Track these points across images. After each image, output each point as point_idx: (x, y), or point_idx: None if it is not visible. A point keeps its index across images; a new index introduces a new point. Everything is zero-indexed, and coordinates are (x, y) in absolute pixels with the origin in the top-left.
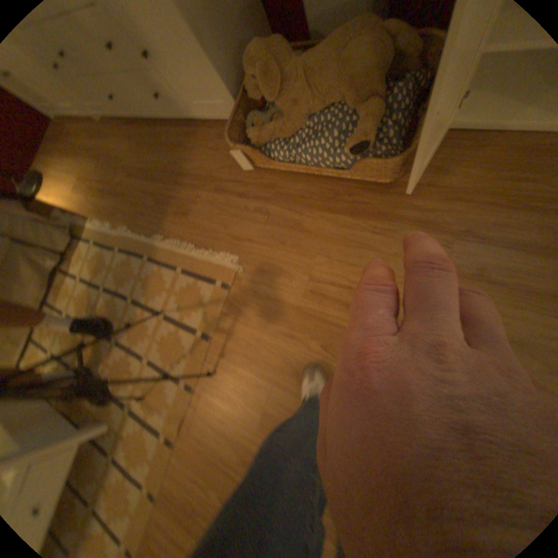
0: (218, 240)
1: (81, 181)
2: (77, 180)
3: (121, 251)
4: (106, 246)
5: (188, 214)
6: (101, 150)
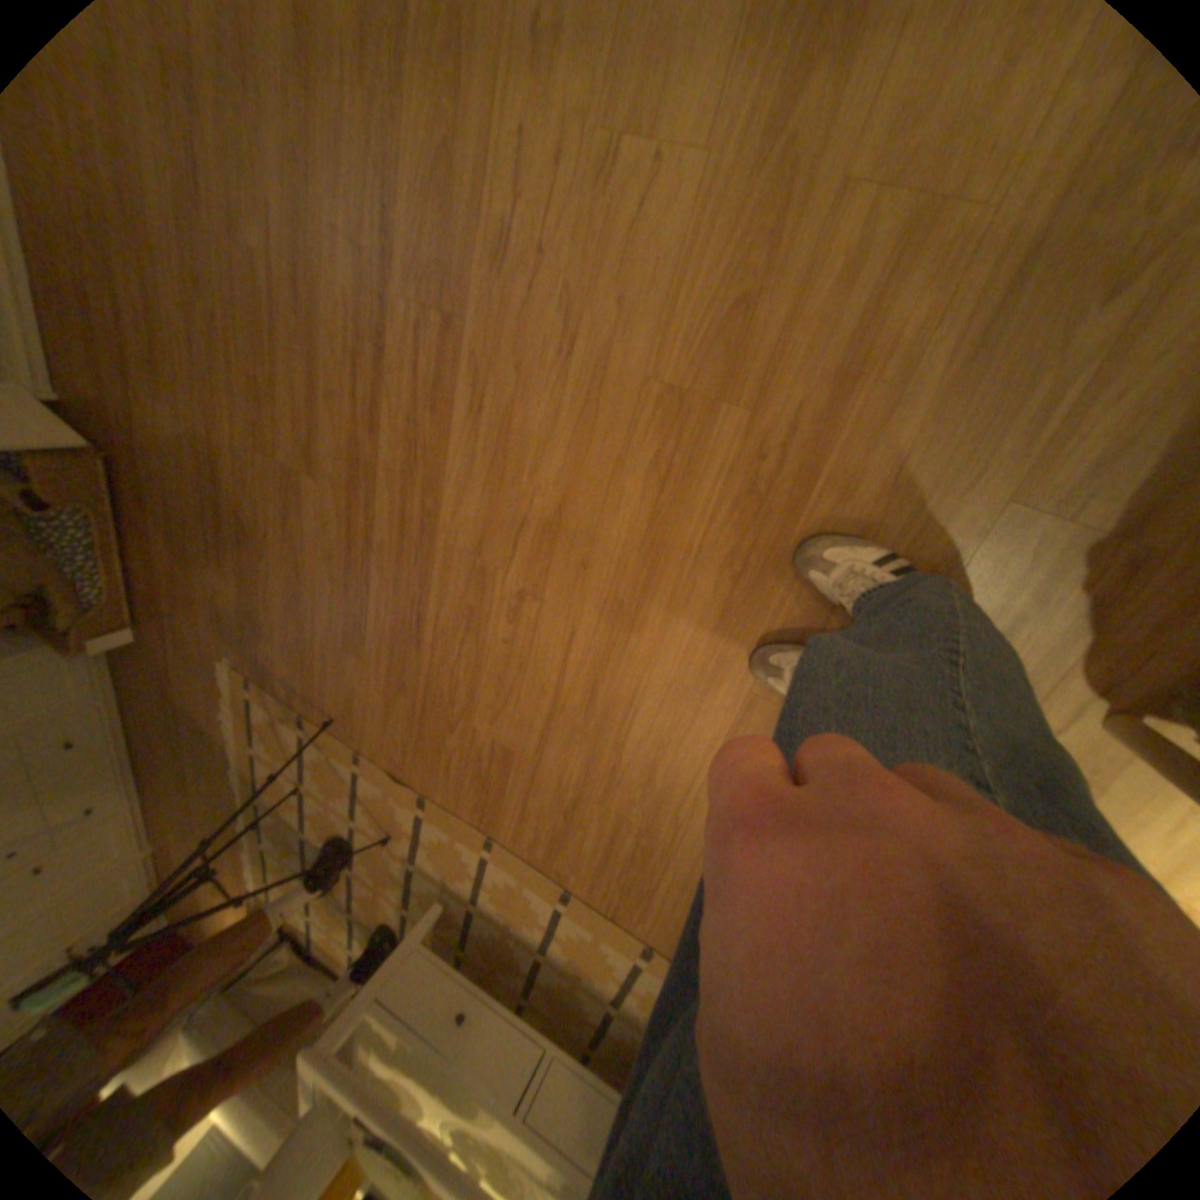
0: (204, 688)
1: (208, 890)
2: (209, 897)
3: (253, 838)
4: (256, 862)
5: (193, 728)
6: (171, 850)
